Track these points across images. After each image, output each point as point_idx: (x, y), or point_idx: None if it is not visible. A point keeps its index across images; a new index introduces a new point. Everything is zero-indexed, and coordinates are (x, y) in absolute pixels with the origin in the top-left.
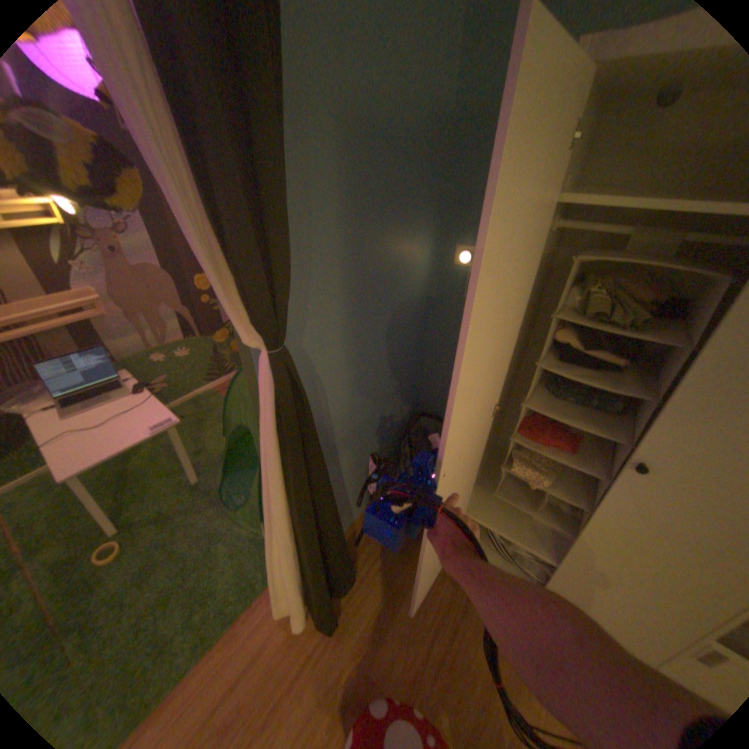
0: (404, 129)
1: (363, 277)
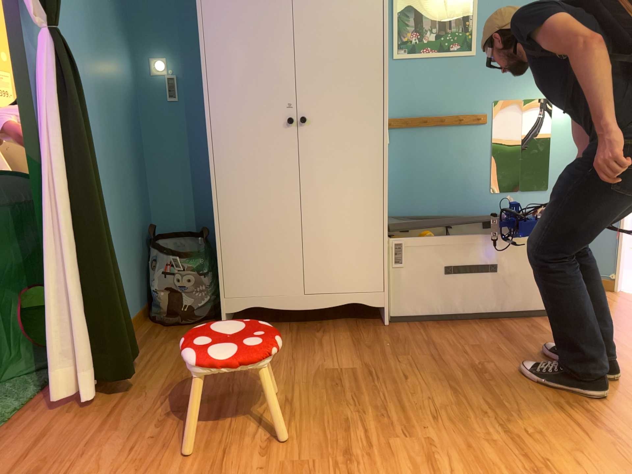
0: None
1: (86, 47)
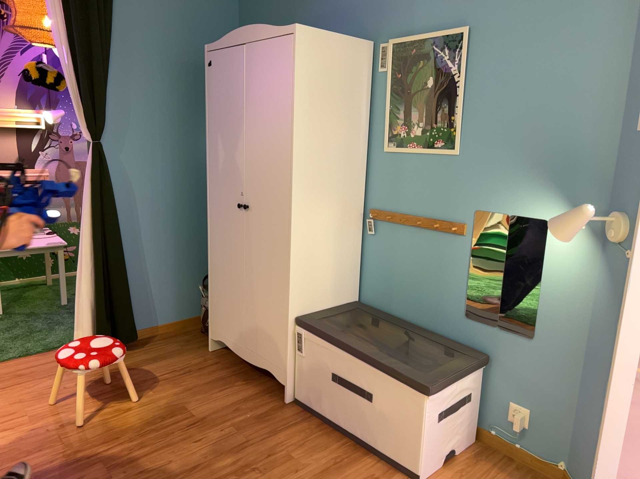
0: (193, 76)
1: (164, 137)
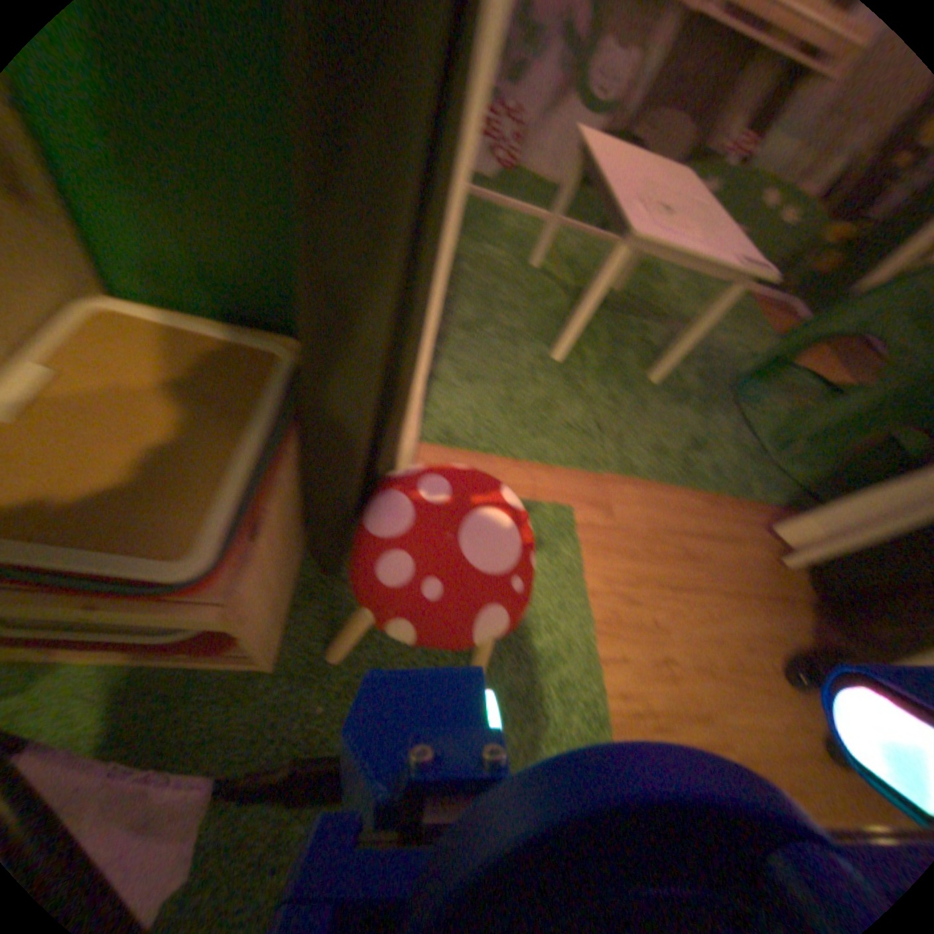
0: None
1: None
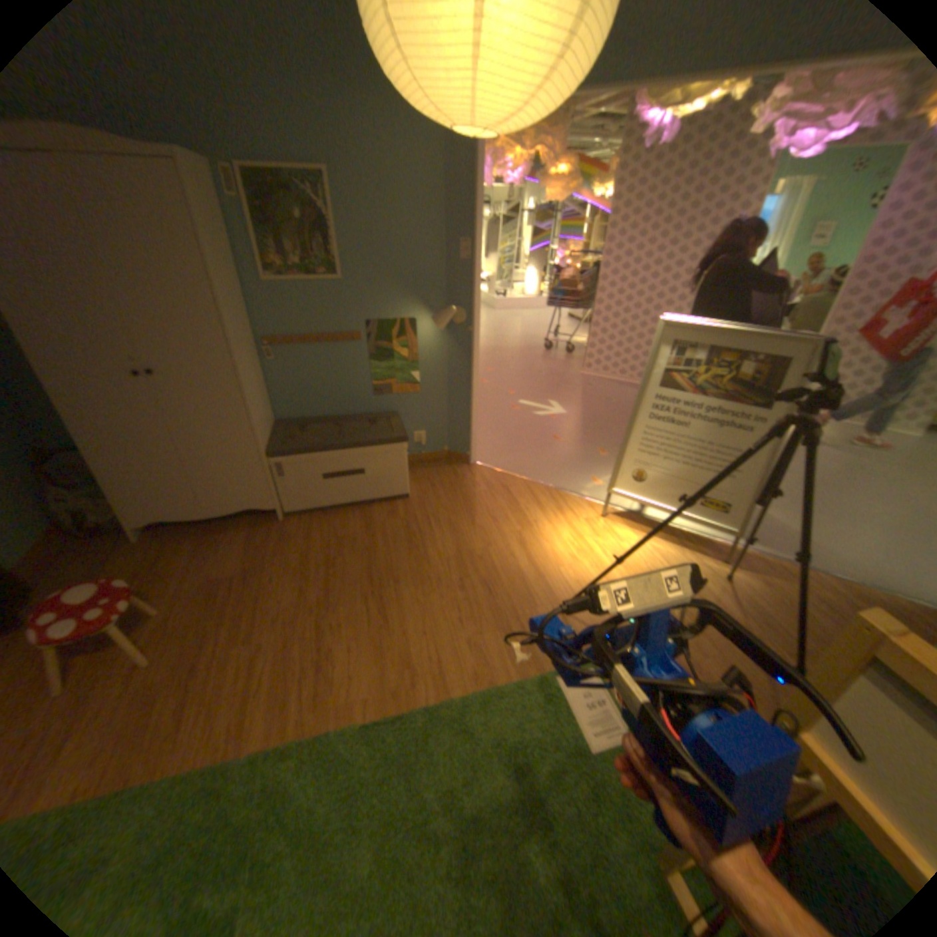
0: None
1: None
